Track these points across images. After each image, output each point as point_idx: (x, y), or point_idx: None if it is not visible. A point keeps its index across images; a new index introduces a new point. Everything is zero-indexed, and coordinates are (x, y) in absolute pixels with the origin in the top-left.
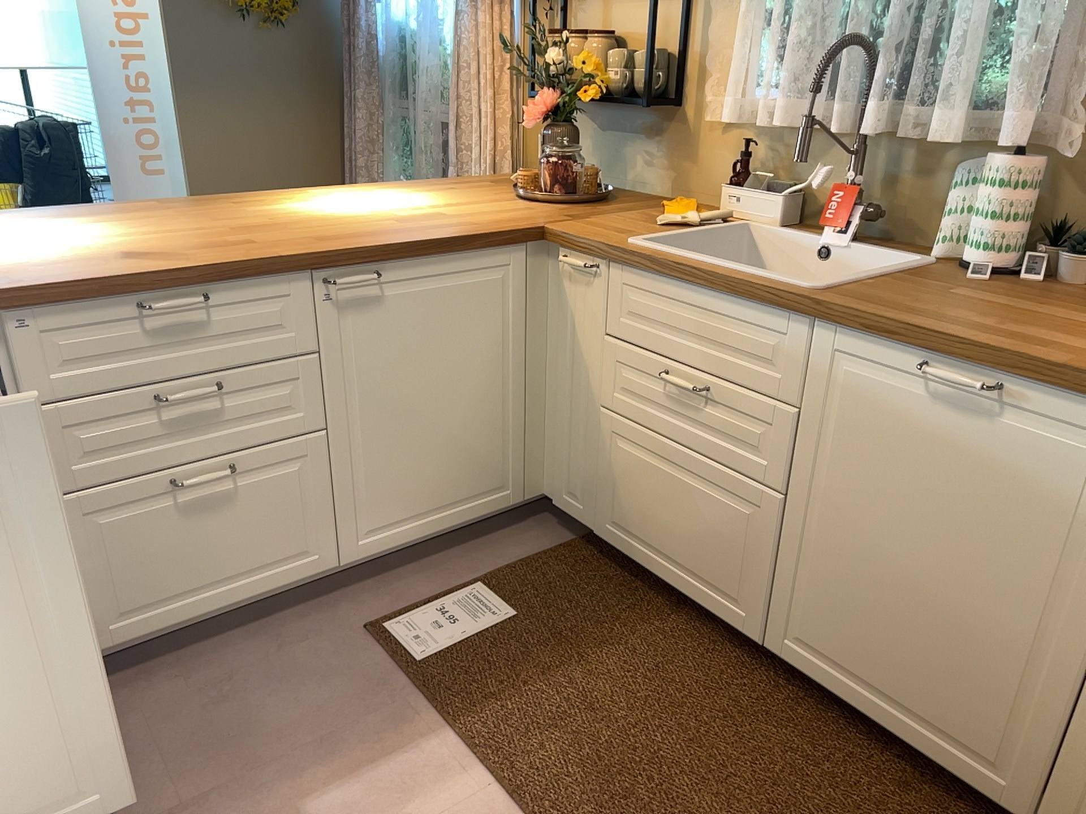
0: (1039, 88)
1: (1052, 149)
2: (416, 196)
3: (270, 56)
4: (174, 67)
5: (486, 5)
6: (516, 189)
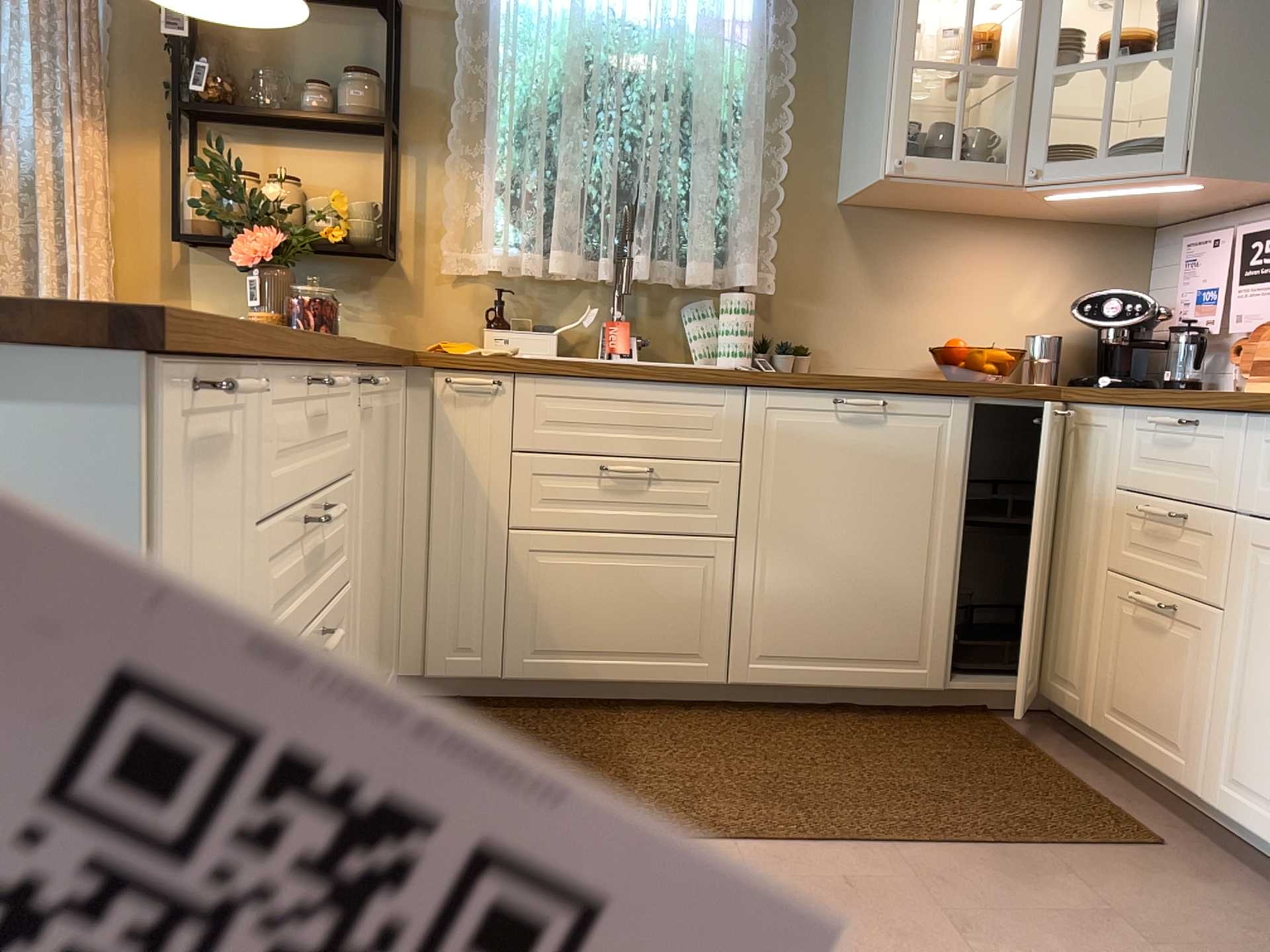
0: (758, 246)
1: (752, 288)
2: None
3: None
4: None
5: (73, 124)
6: None
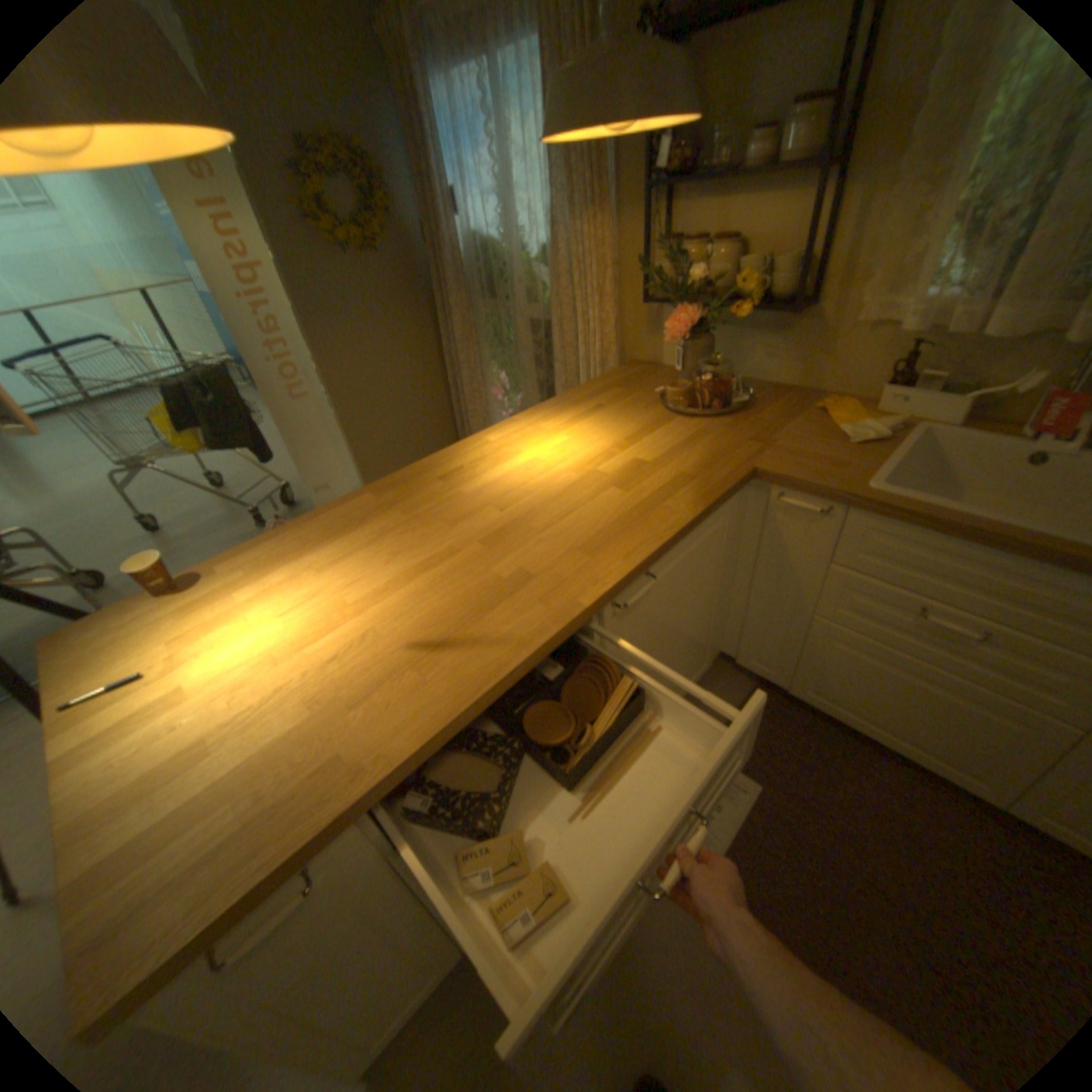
0: None
1: None
2: (583, 426)
3: (367, 278)
4: (294, 306)
5: (585, 211)
6: (667, 403)
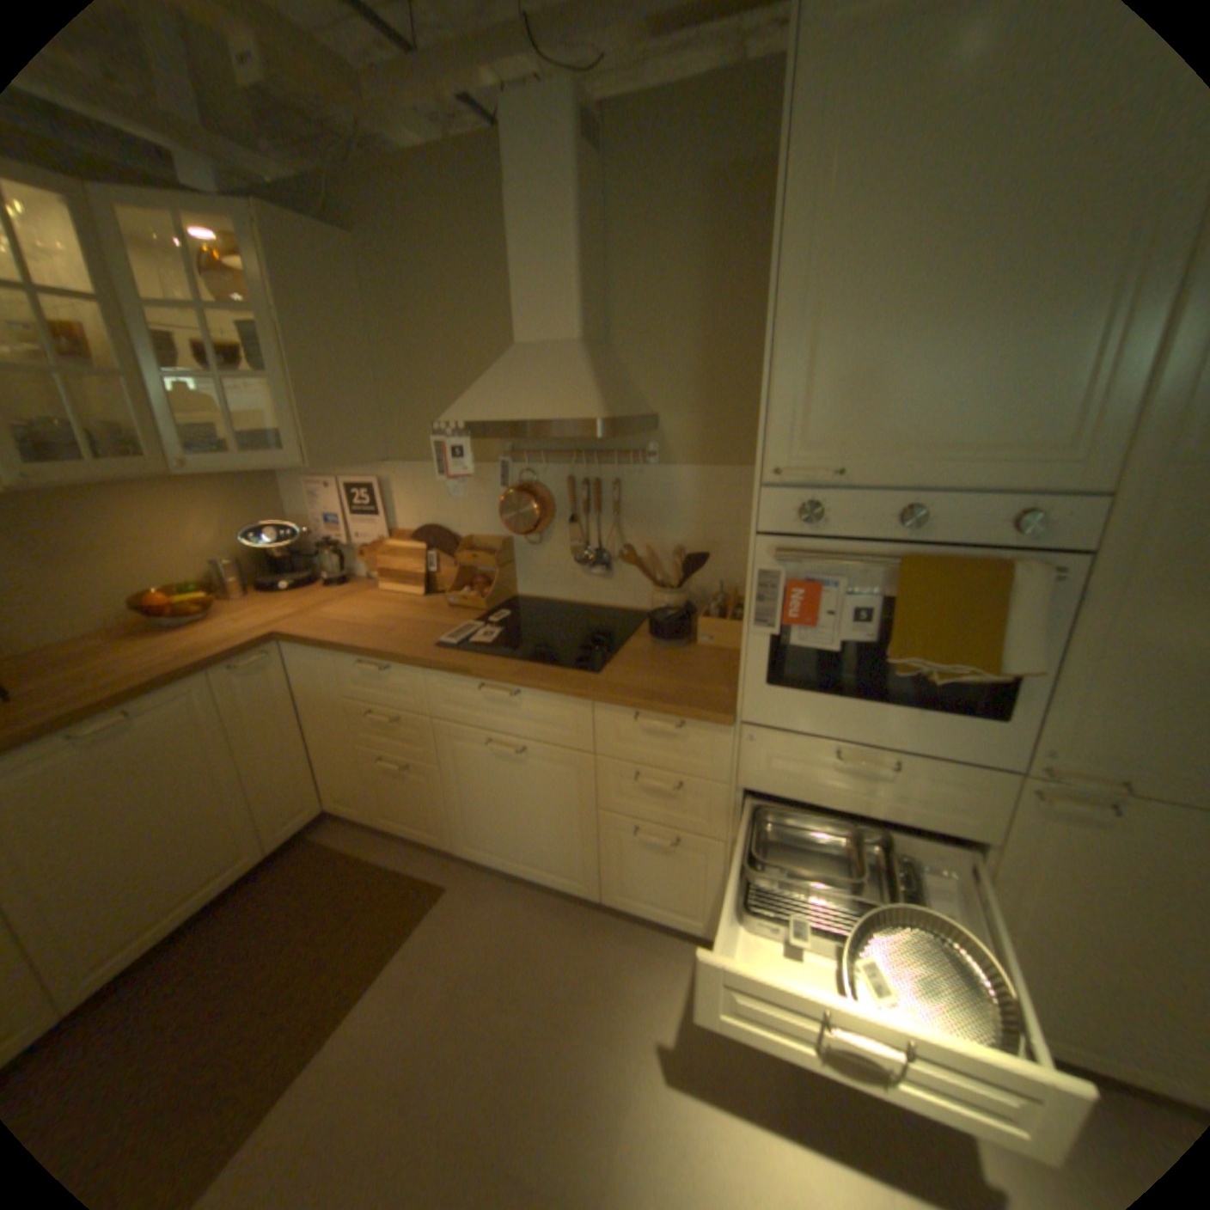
0: None
1: None
2: None
3: None
4: None
5: None
6: None
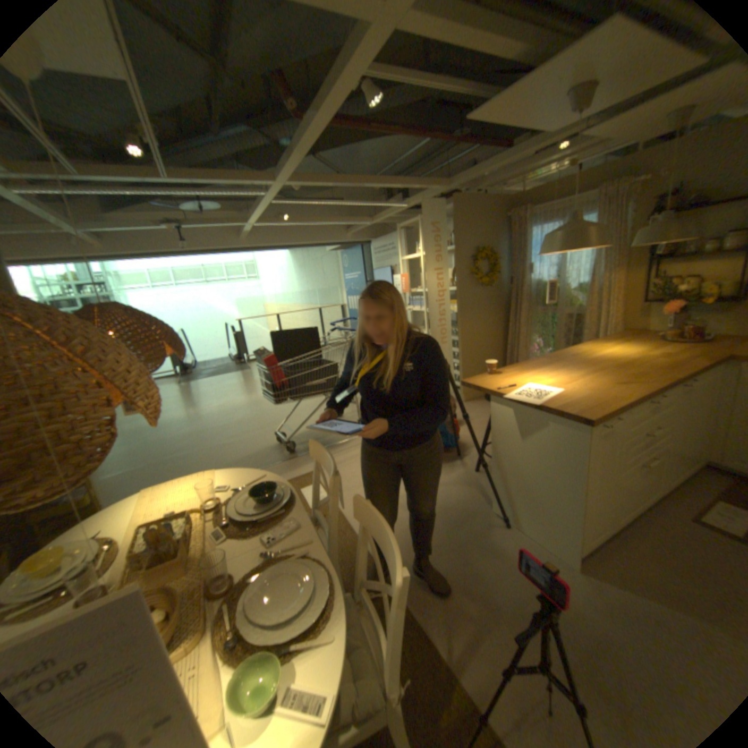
0: None
1: None
2: (626, 345)
3: (484, 297)
4: (458, 305)
5: (612, 269)
6: (667, 338)
